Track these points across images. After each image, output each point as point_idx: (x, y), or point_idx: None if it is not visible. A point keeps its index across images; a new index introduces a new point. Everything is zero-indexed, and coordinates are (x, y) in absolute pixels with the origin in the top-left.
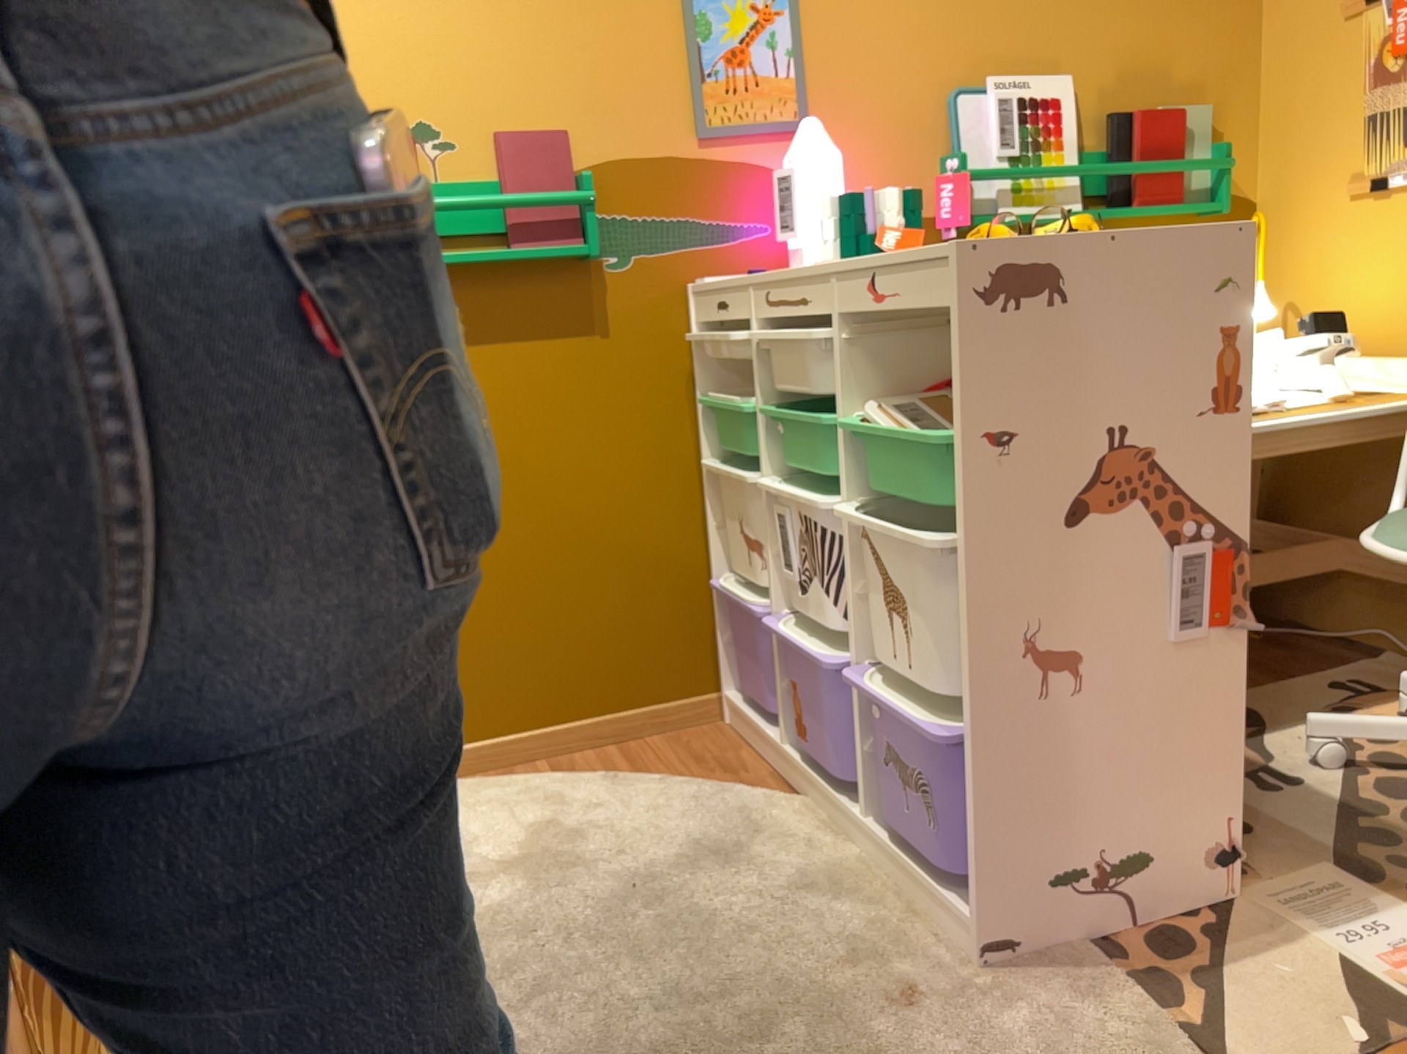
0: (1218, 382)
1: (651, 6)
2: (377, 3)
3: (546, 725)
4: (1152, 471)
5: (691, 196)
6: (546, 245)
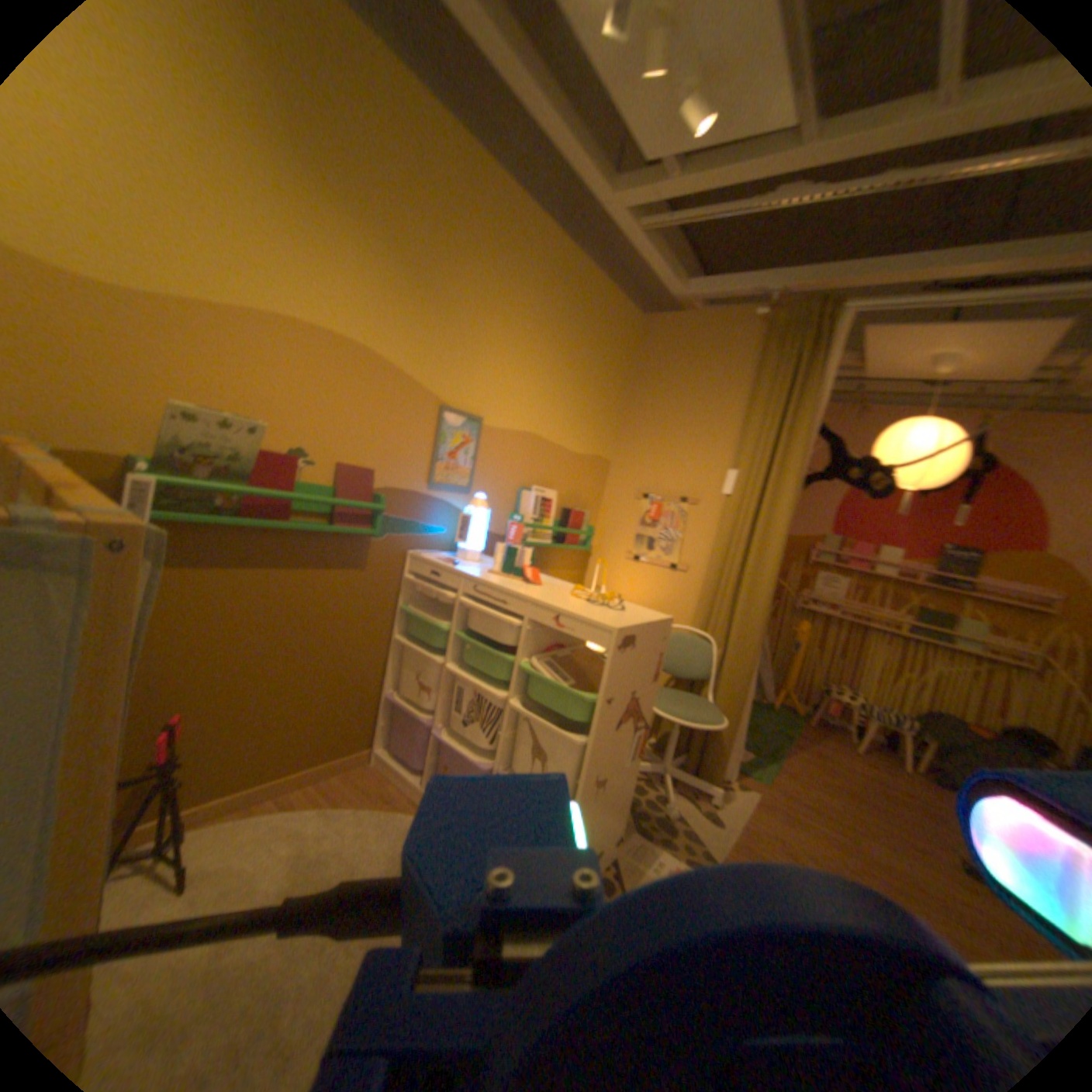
0: (657, 672)
1: (424, 424)
2: (294, 383)
3: (277, 783)
4: (639, 705)
5: (418, 512)
6: (353, 529)
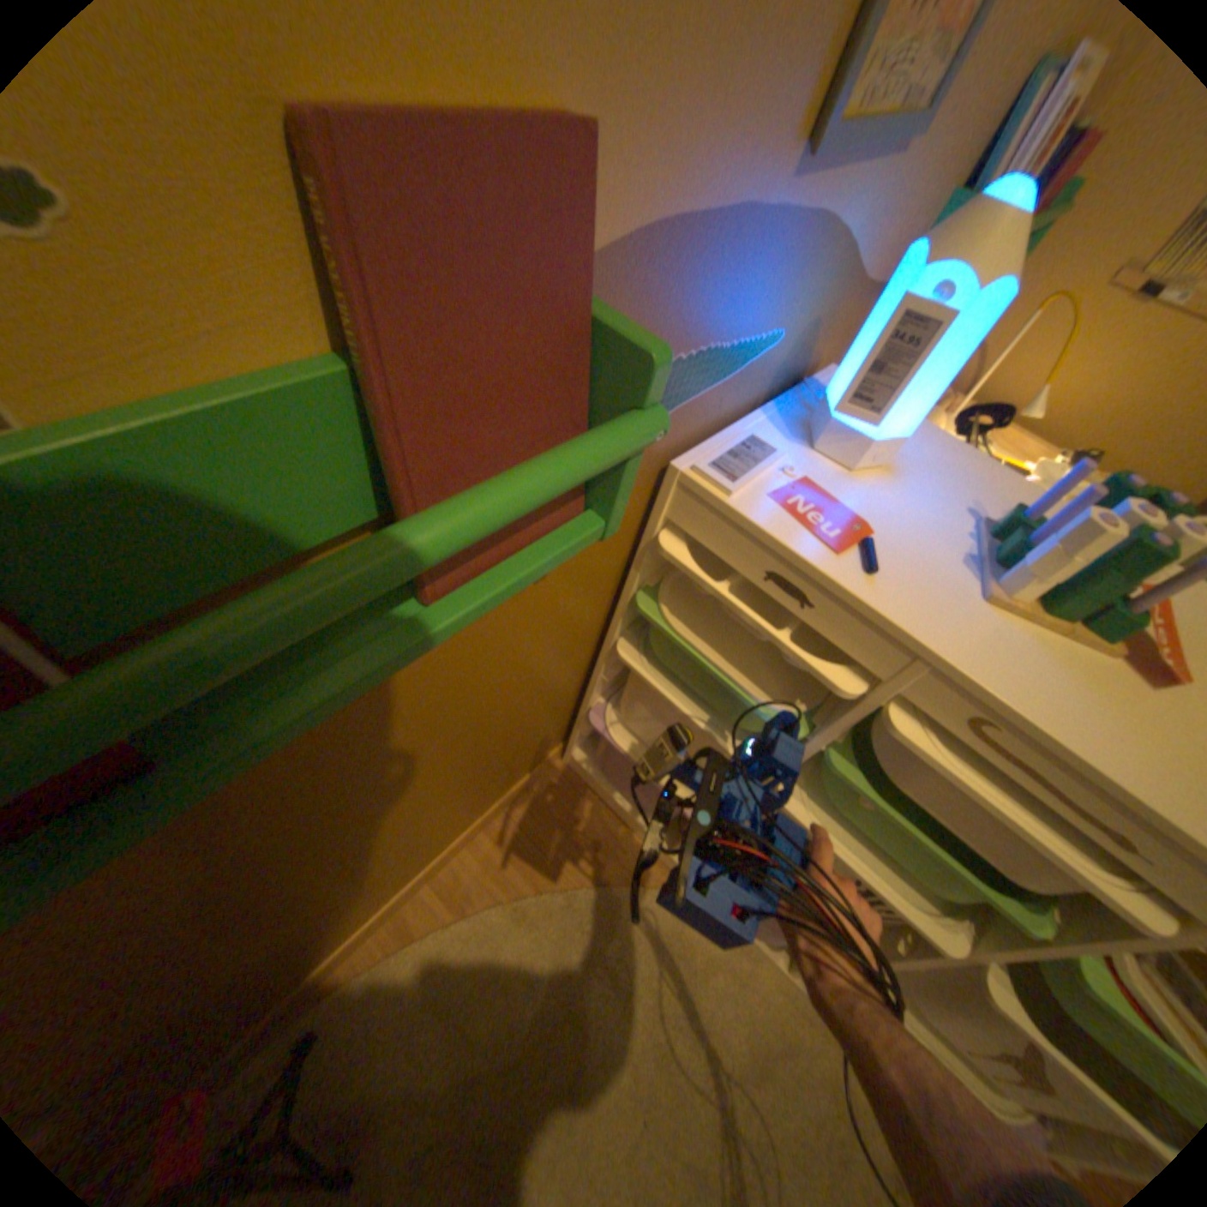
0: None
1: None
2: None
3: (430, 868)
4: None
5: (743, 293)
6: (521, 548)
